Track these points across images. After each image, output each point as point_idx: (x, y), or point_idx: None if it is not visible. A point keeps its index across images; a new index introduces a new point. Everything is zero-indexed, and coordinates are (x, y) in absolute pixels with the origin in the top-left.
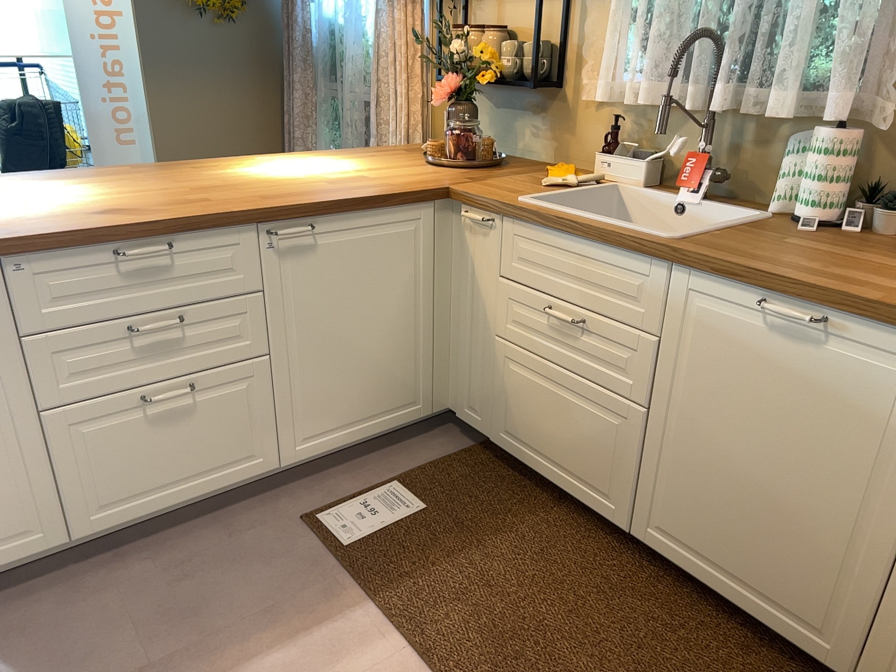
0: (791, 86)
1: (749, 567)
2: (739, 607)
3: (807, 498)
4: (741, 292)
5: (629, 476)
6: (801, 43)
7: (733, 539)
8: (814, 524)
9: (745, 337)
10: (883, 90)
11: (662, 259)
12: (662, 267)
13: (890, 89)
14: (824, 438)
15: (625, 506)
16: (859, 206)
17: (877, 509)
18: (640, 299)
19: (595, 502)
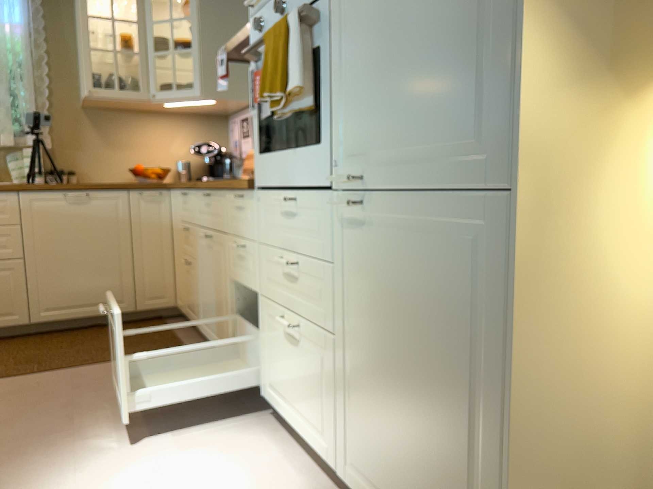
0: (10, 132)
1: (89, 297)
2: (91, 316)
3: (101, 256)
4: (53, 194)
5: (21, 296)
6: (8, 116)
7: (80, 290)
8: (106, 264)
9: (60, 210)
10: (41, 135)
11: (13, 190)
12: (12, 195)
13: (44, 134)
14: (99, 233)
15: (23, 312)
16: (46, 177)
17: (122, 247)
18: (4, 212)
19: (3, 323)
